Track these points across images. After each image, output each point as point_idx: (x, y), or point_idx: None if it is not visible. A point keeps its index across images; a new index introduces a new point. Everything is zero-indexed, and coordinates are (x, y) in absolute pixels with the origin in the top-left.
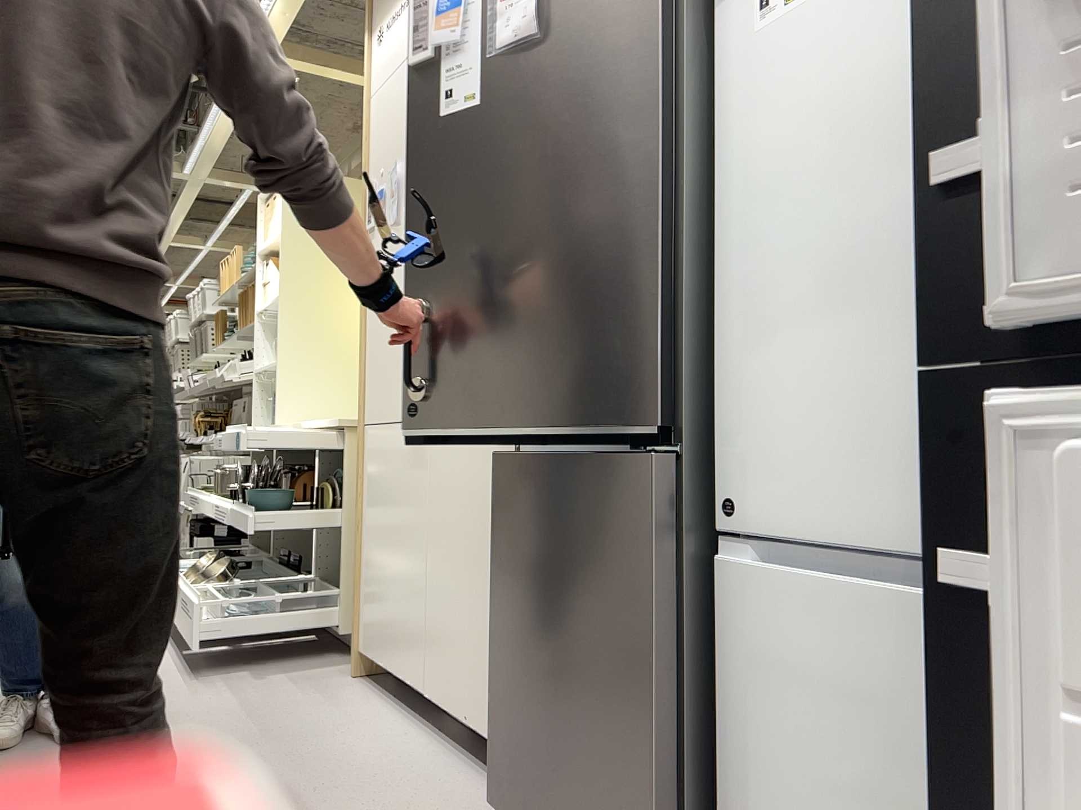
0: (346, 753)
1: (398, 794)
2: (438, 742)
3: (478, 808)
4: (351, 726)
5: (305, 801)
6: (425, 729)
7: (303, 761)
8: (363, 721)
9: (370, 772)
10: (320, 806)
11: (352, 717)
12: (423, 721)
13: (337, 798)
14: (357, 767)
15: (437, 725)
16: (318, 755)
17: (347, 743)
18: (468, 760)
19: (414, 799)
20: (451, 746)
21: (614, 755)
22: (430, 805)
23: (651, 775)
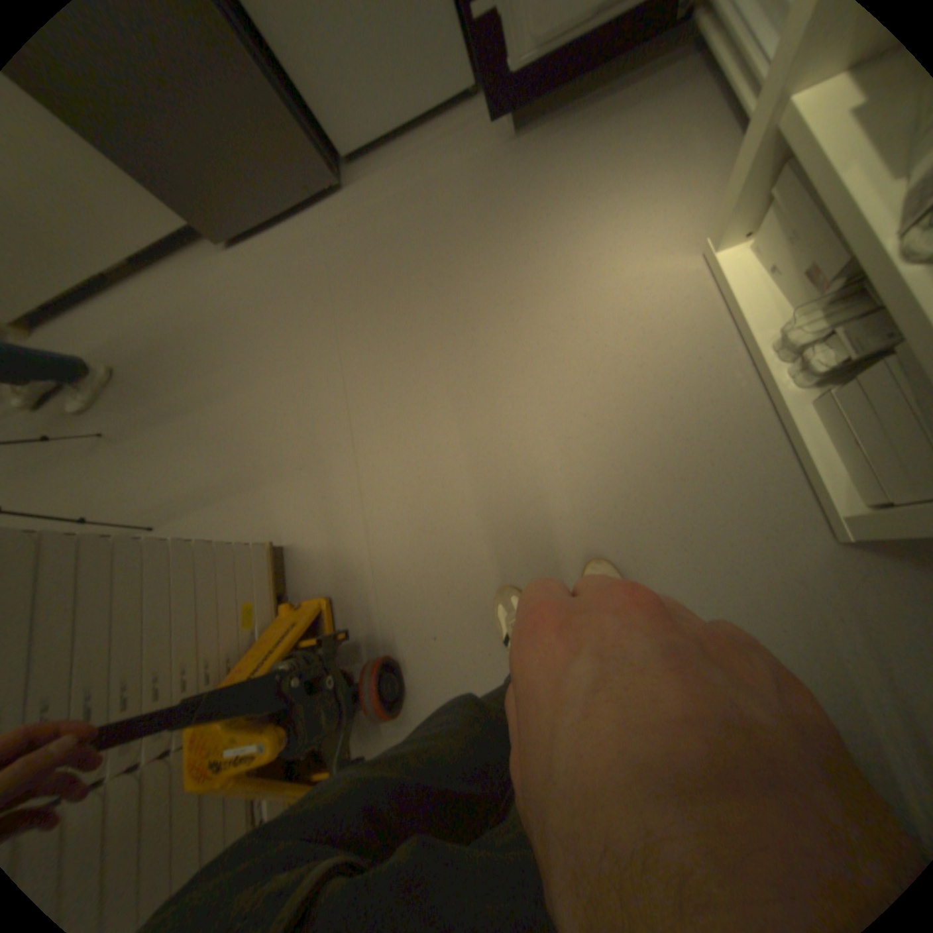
0: (125, 329)
1: (178, 296)
2: (135, 280)
3: (206, 256)
4: (95, 331)
5: (166, 342)
6: (117, 288)
7: (124, 351)
8: (92, 325)
9: (151, 313)
10: (174, 334)
11: (85, 332)
12: (107, 290)
13: (170, 327)
14: (144, 321)
15: (114, 282)
16: (121, 344)
17: (115, 330)
18: (160, 263)
19: (186, 288)
20: (142, 272)
21: (253, 125)
22: (194, 280)
23: (276, 111)
